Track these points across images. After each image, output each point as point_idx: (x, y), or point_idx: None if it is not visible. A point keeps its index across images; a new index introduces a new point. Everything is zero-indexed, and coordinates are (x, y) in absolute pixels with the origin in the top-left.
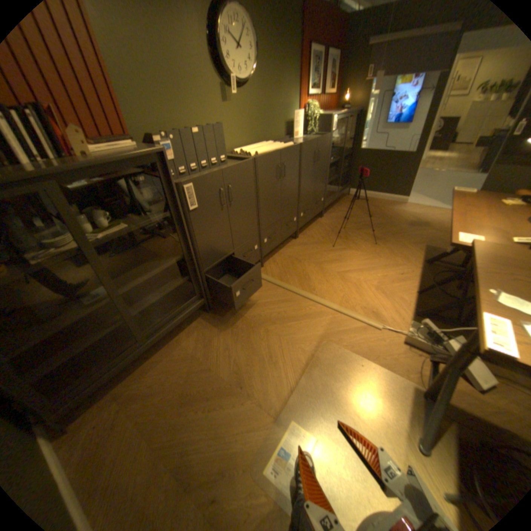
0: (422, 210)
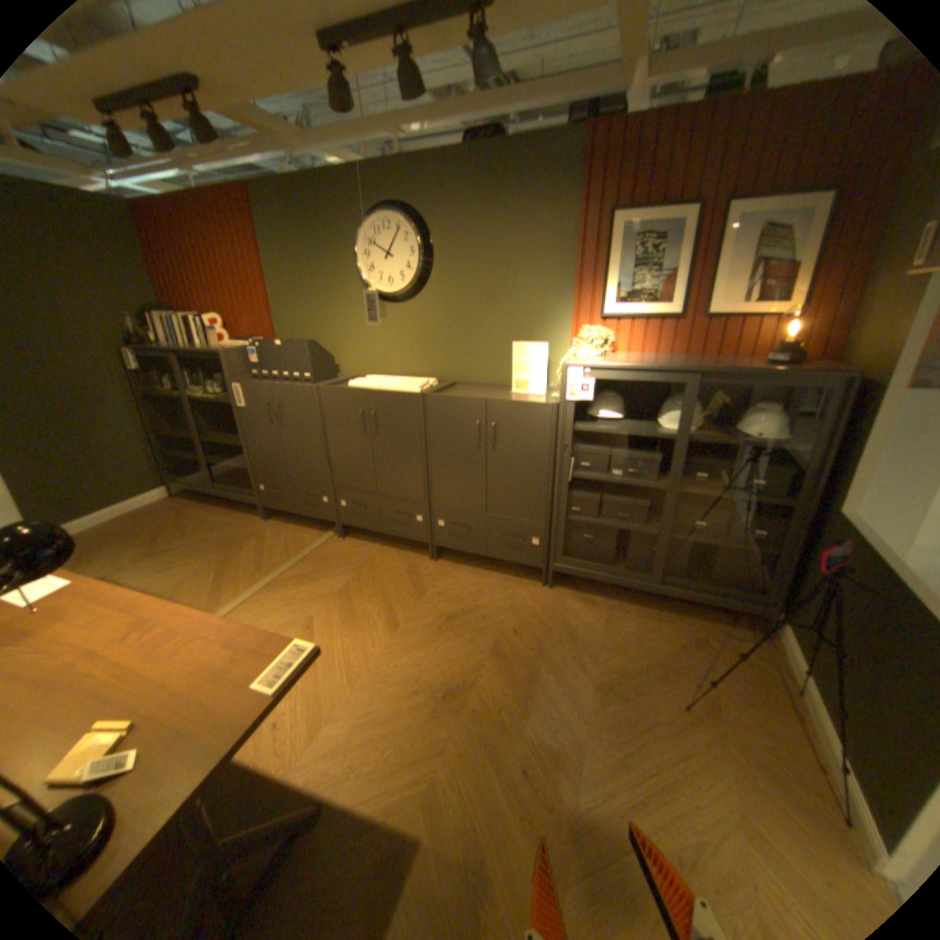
0: None
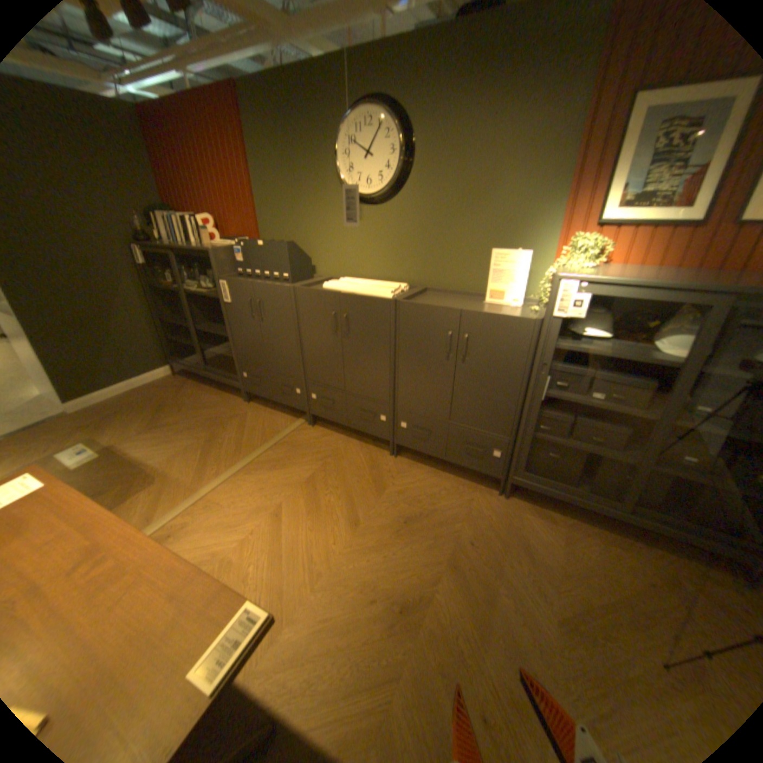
0: None
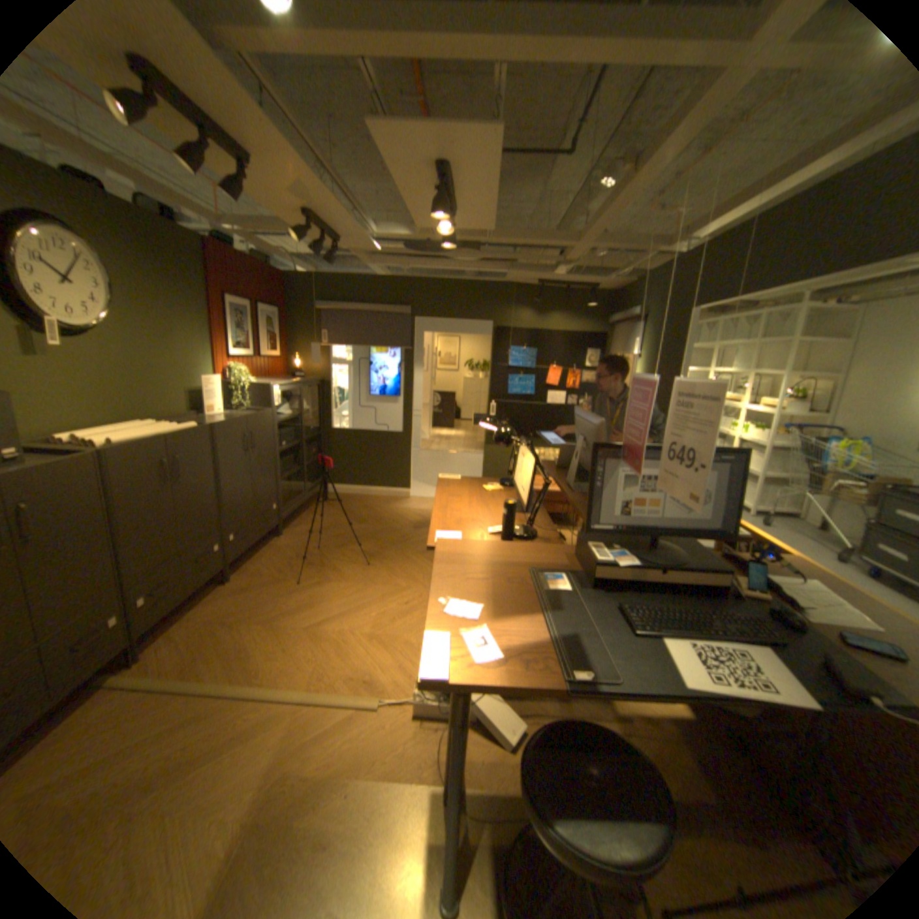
0: (429, 504)
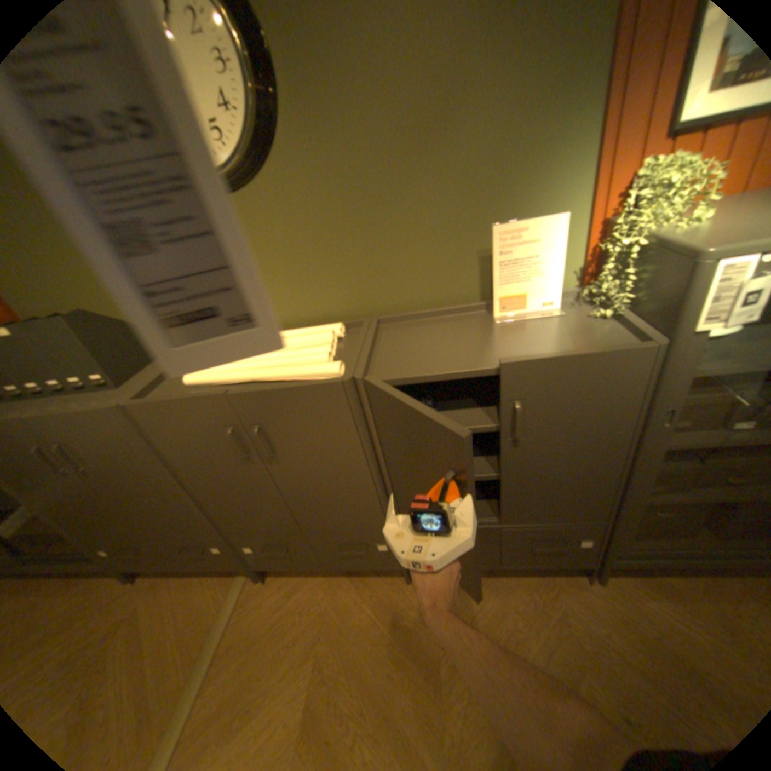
0: None
